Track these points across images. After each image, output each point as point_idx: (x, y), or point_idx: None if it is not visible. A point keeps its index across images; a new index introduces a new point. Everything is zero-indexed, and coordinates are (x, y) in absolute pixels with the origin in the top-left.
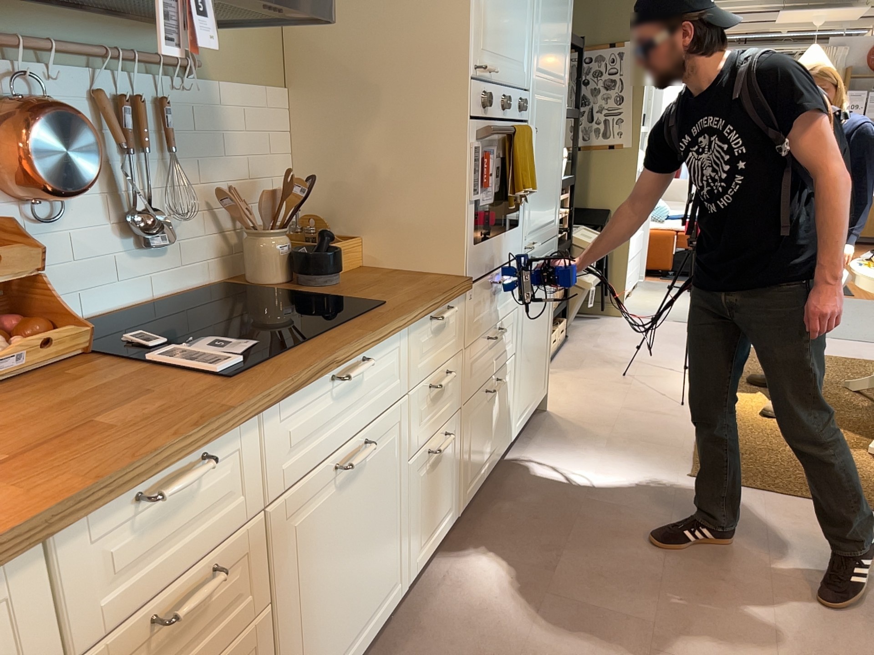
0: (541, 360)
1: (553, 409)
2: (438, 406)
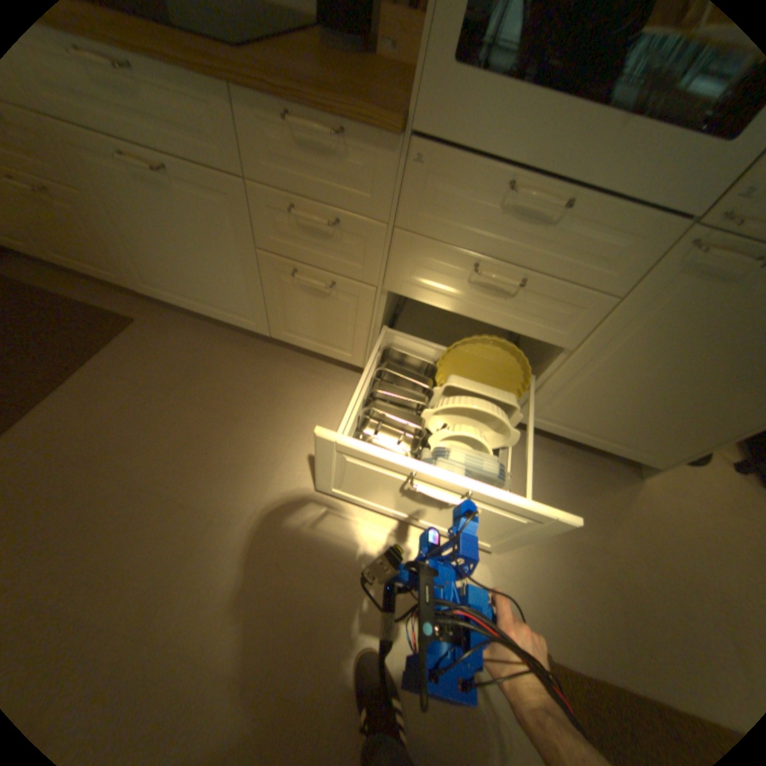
0: (674, 431)
1: (654, 490)
2: (318, 245)
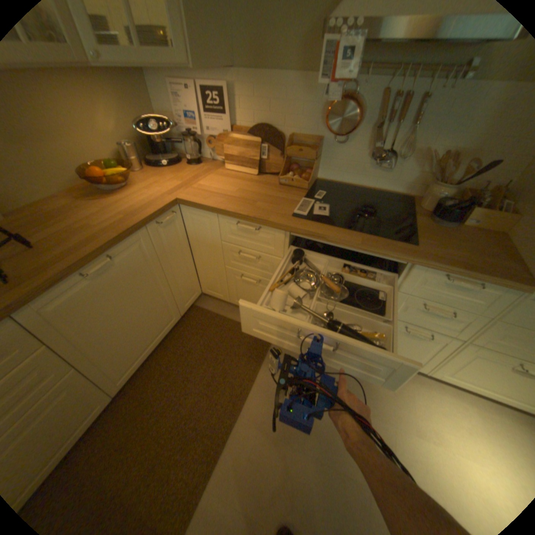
0: None
1: None
2: (432, 320)
